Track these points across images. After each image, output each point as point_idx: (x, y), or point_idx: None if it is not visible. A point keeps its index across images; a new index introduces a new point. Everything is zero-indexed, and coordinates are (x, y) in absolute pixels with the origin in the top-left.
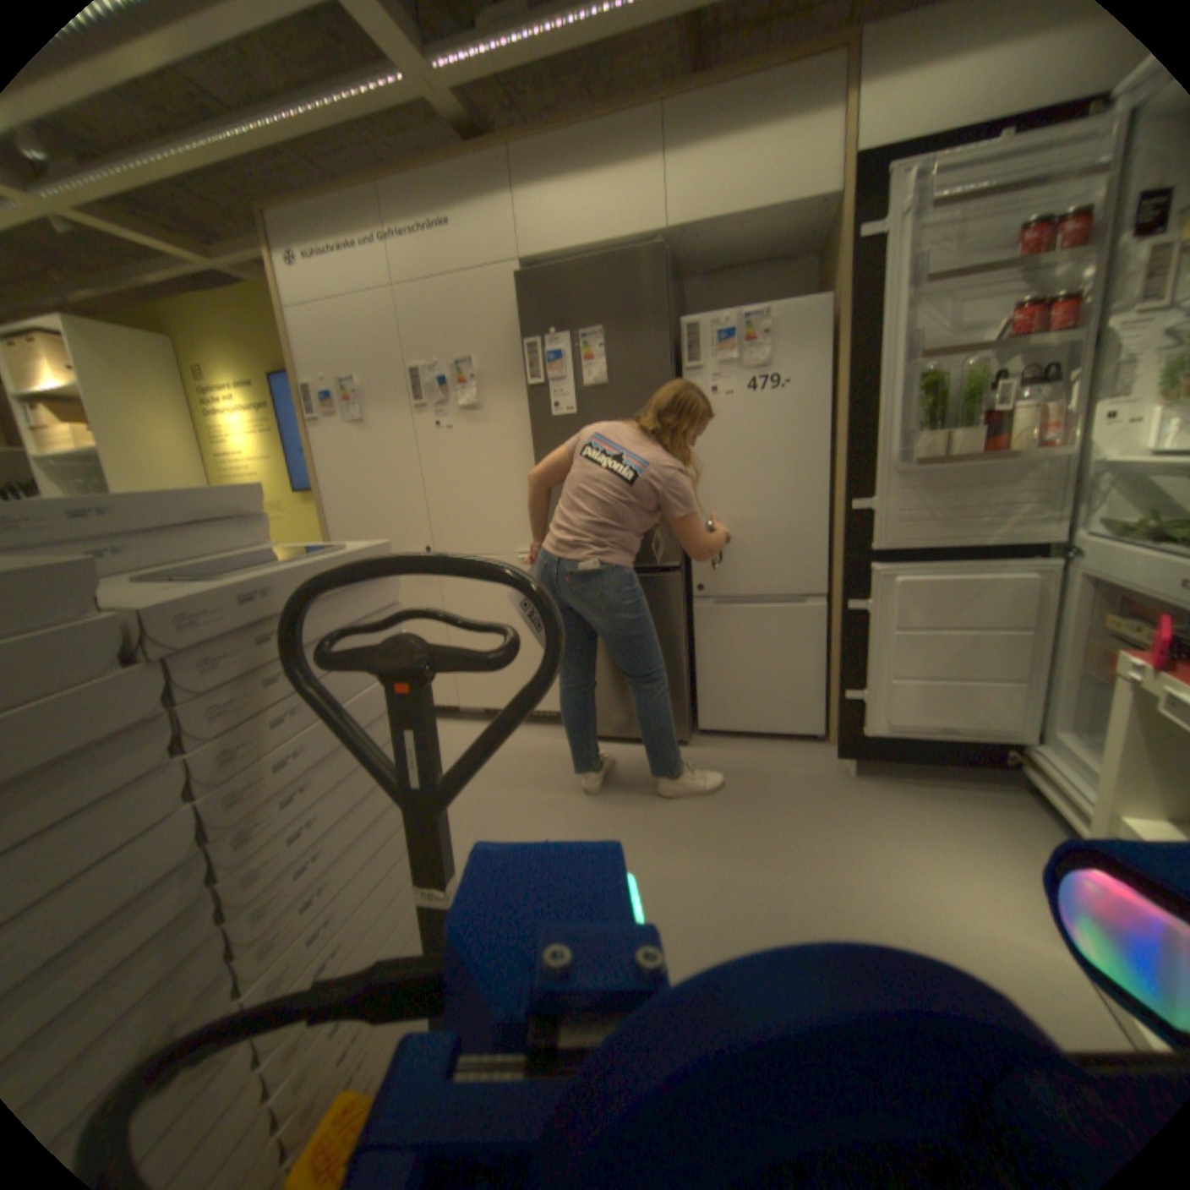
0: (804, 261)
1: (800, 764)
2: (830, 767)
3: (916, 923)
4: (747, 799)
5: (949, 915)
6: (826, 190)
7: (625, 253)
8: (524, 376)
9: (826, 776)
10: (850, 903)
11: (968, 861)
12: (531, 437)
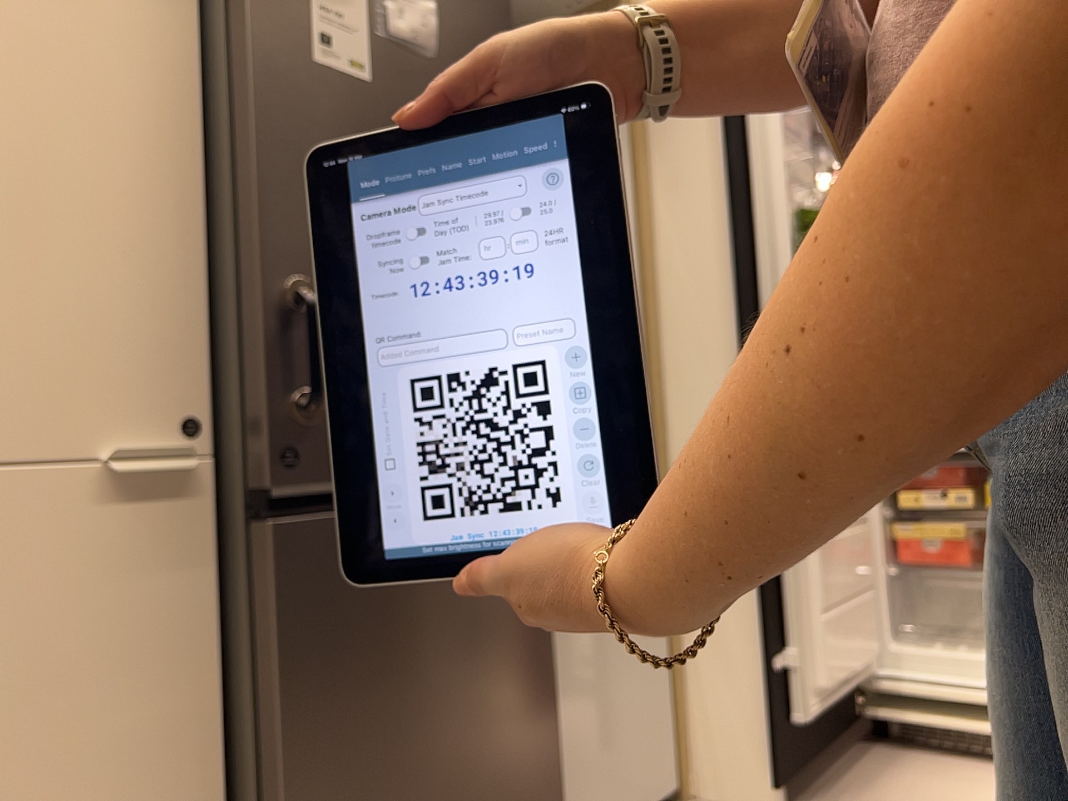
0: None
1: None
2: None
3: None
4: None
5: None
6: None
7: None
8: None
9: None
10: None
11: None
12: (182, 100)
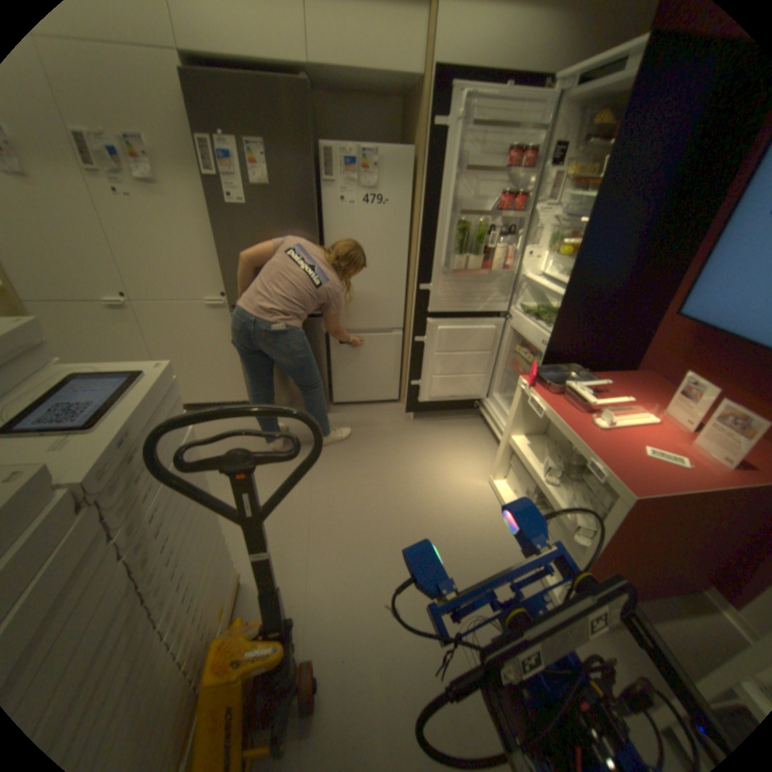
0: (395, 101)
1: (387, 417)
2: (401, 416)
3: (438, 485)
4: (364, 440)
5: (450, 479)
6: (415, 72)
7: (279, 82)
8: (196, 163)
9: (400, 422)
10: (413, 482)
11: (457, 454)
12: (207, 215)
